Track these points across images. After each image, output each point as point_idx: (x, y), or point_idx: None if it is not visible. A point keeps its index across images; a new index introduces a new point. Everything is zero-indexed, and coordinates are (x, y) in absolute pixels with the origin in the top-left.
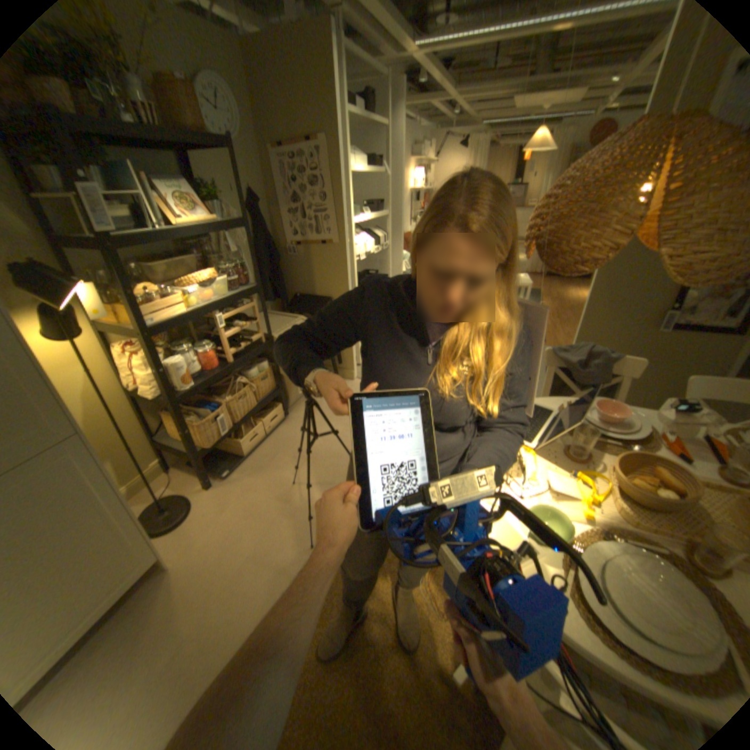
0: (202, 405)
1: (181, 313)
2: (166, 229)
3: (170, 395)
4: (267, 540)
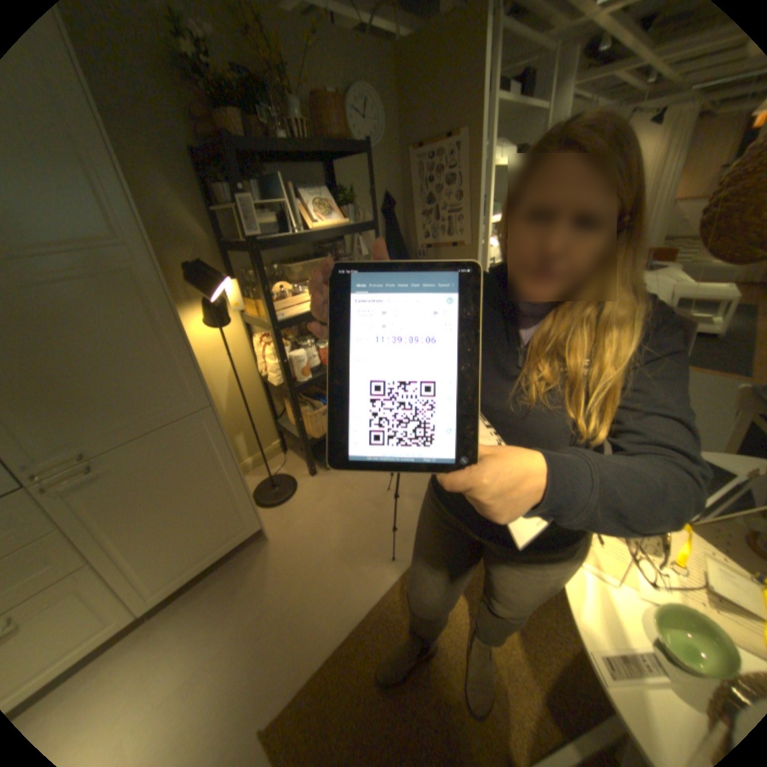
0: (318, 398)
1: (307, 311)
2: (302, 233)
3: (290, 384)
4: (354, 539)
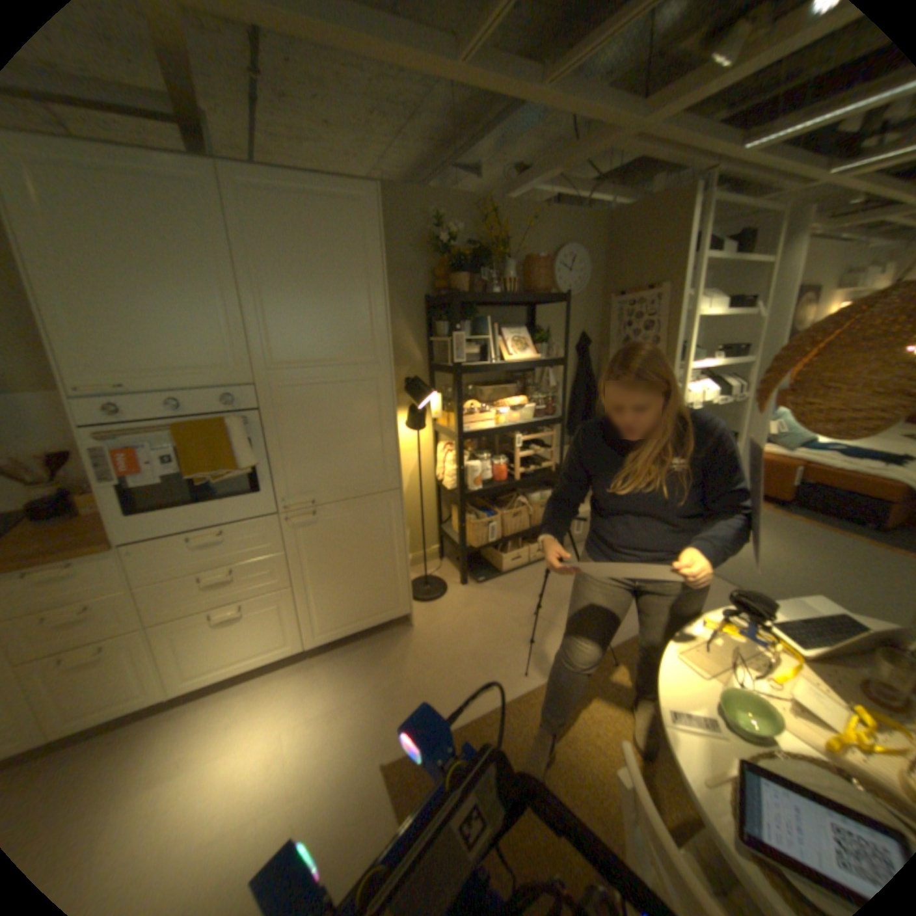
0: (483, 510)
1: (490, 428)
2: (498, 364)
3: (462, 489)
4: (492, 648)
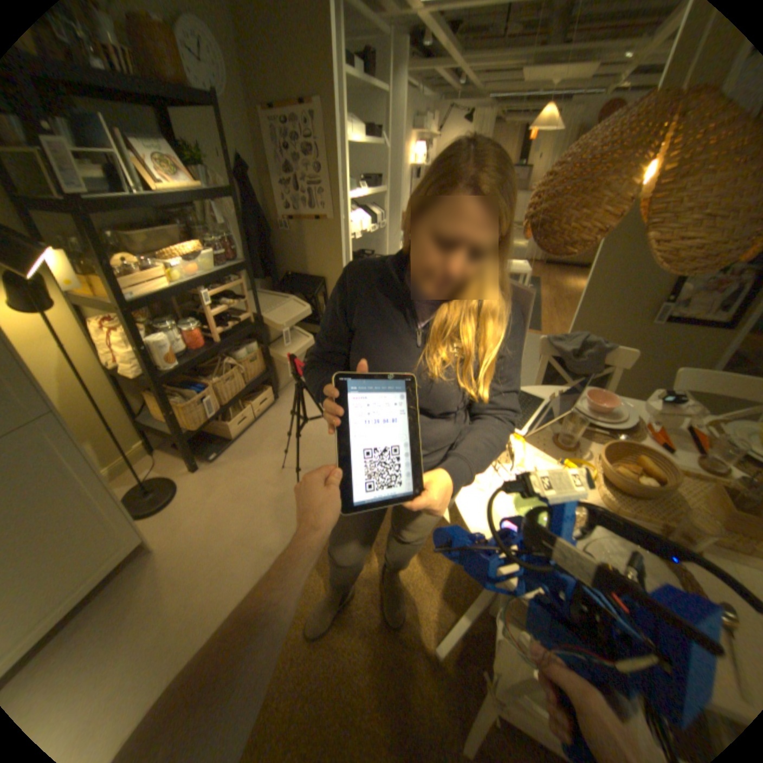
0: (187, 387)
1: (163, 288)
2: (144, 195)
3: (152, 374)
4: (255, 523)
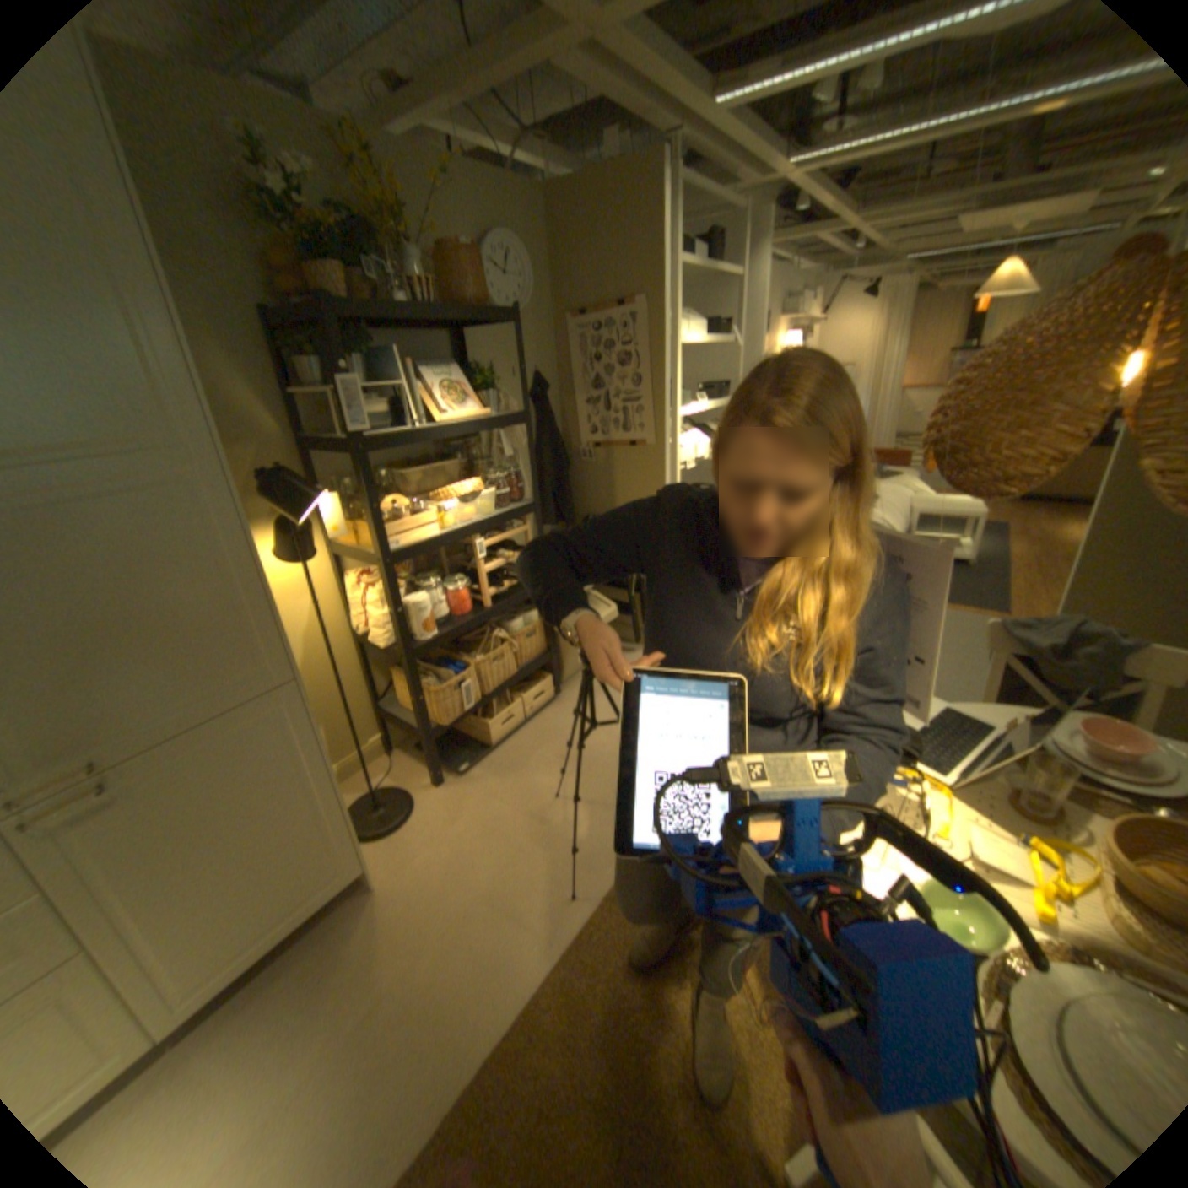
0: (444, 665)
1: (433, 536)
2: (427, 429)
3: (406, 645)
4: (510, 876)
